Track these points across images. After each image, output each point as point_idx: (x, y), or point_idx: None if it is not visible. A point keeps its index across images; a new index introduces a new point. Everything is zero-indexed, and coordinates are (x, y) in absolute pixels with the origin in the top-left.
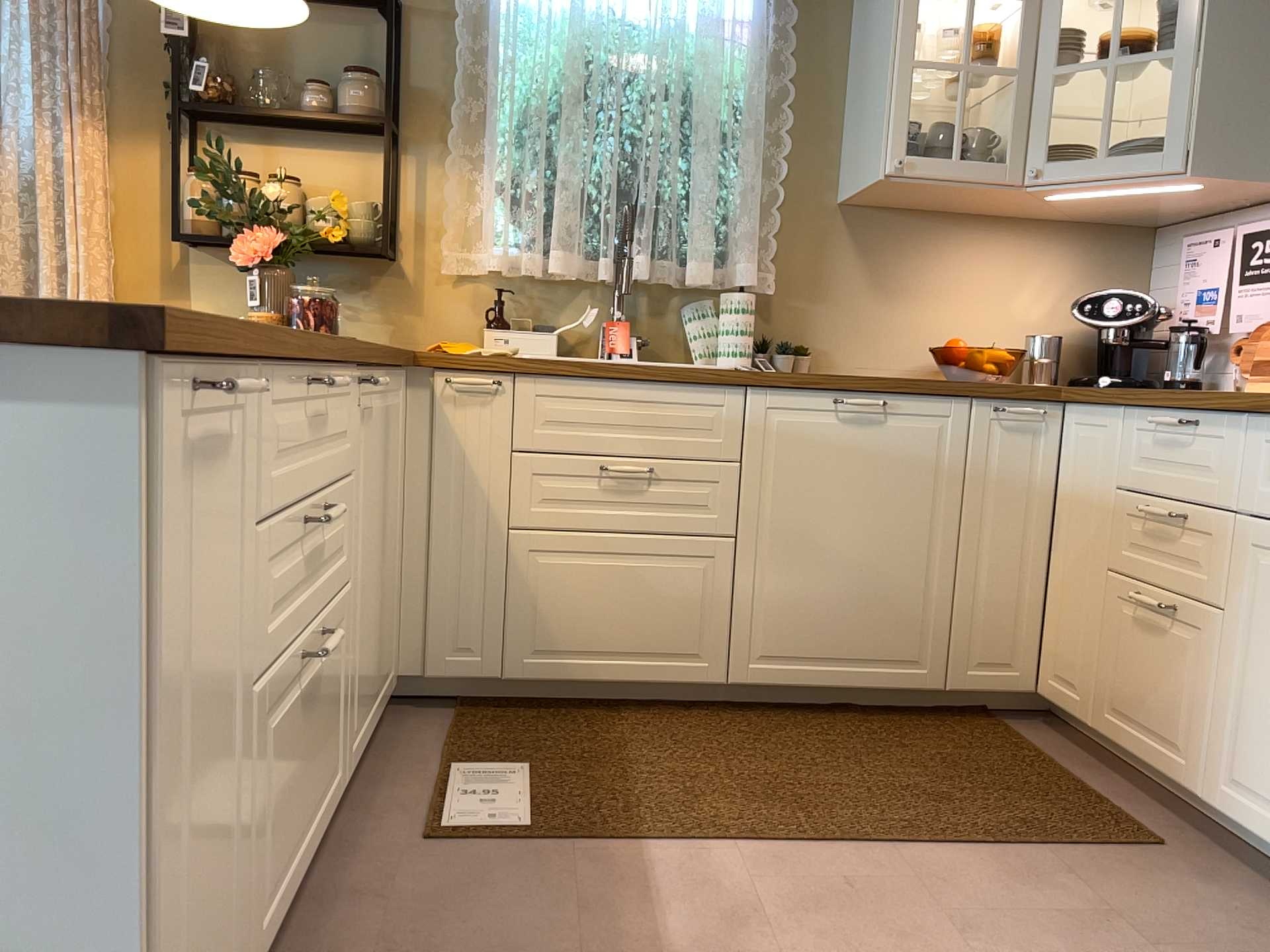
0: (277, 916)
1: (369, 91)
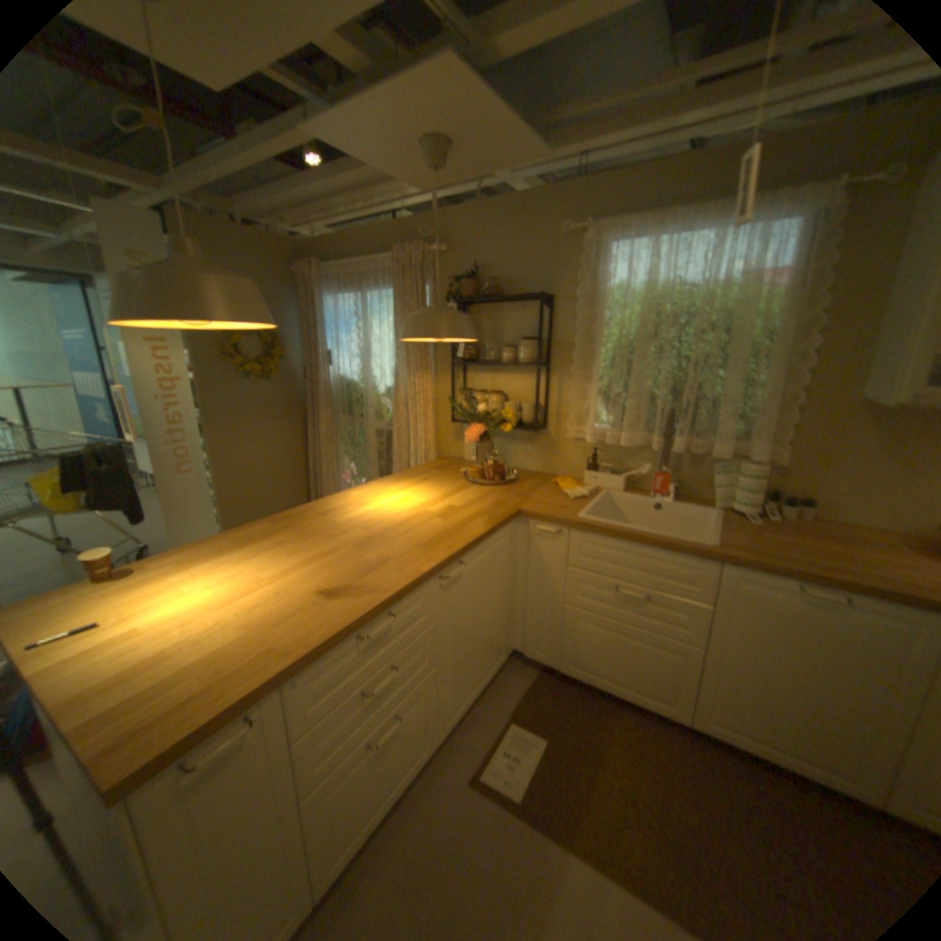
0: (363, 843)
1: (529, 349)
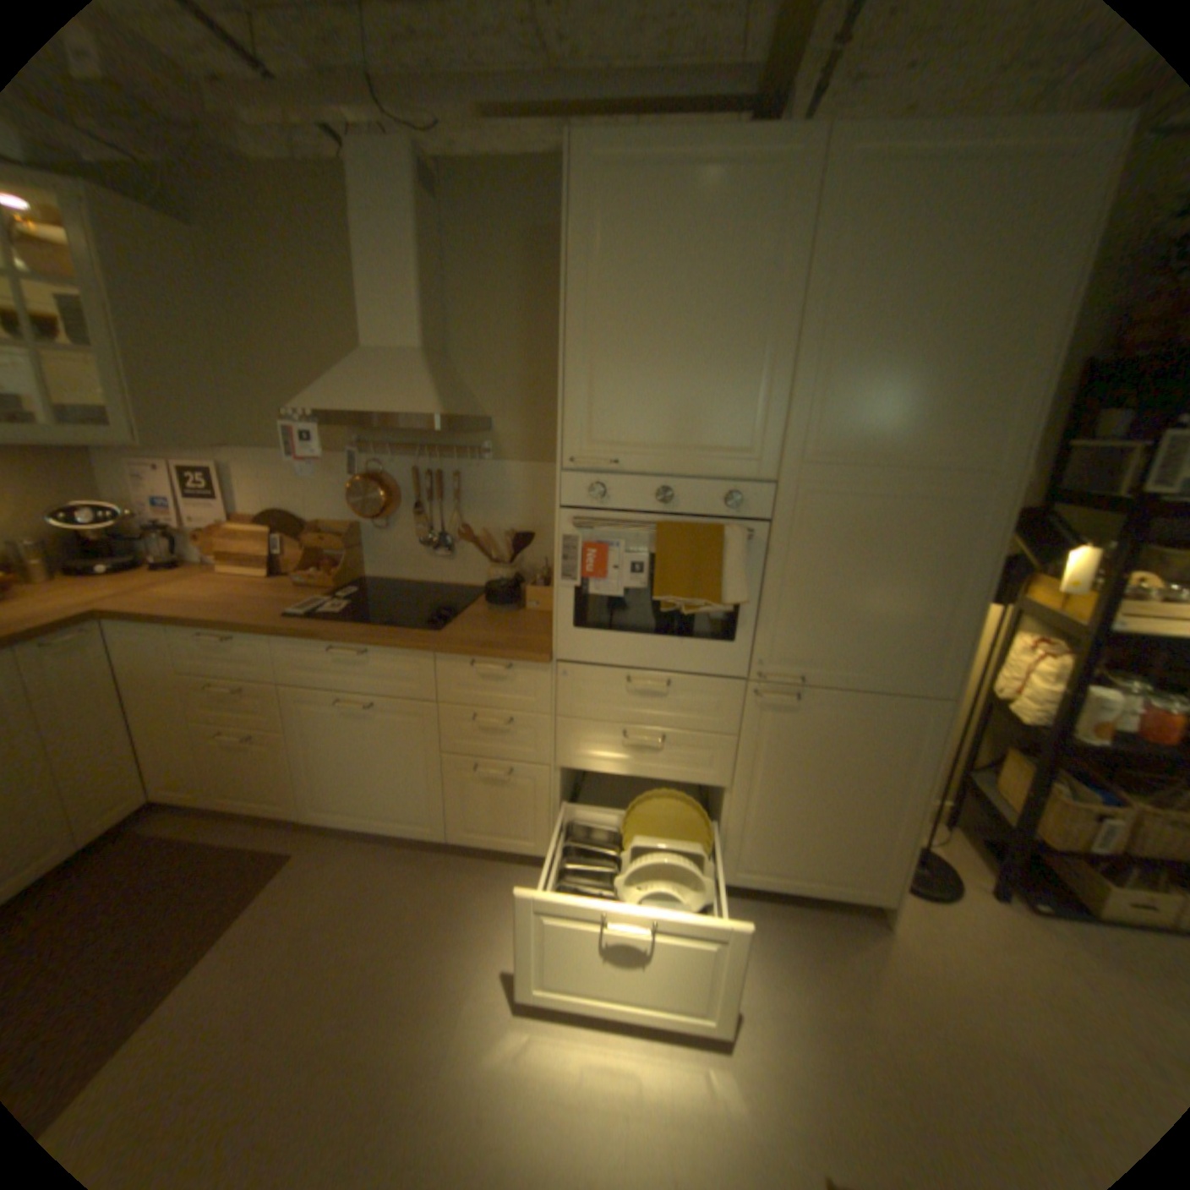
0: None
1: None
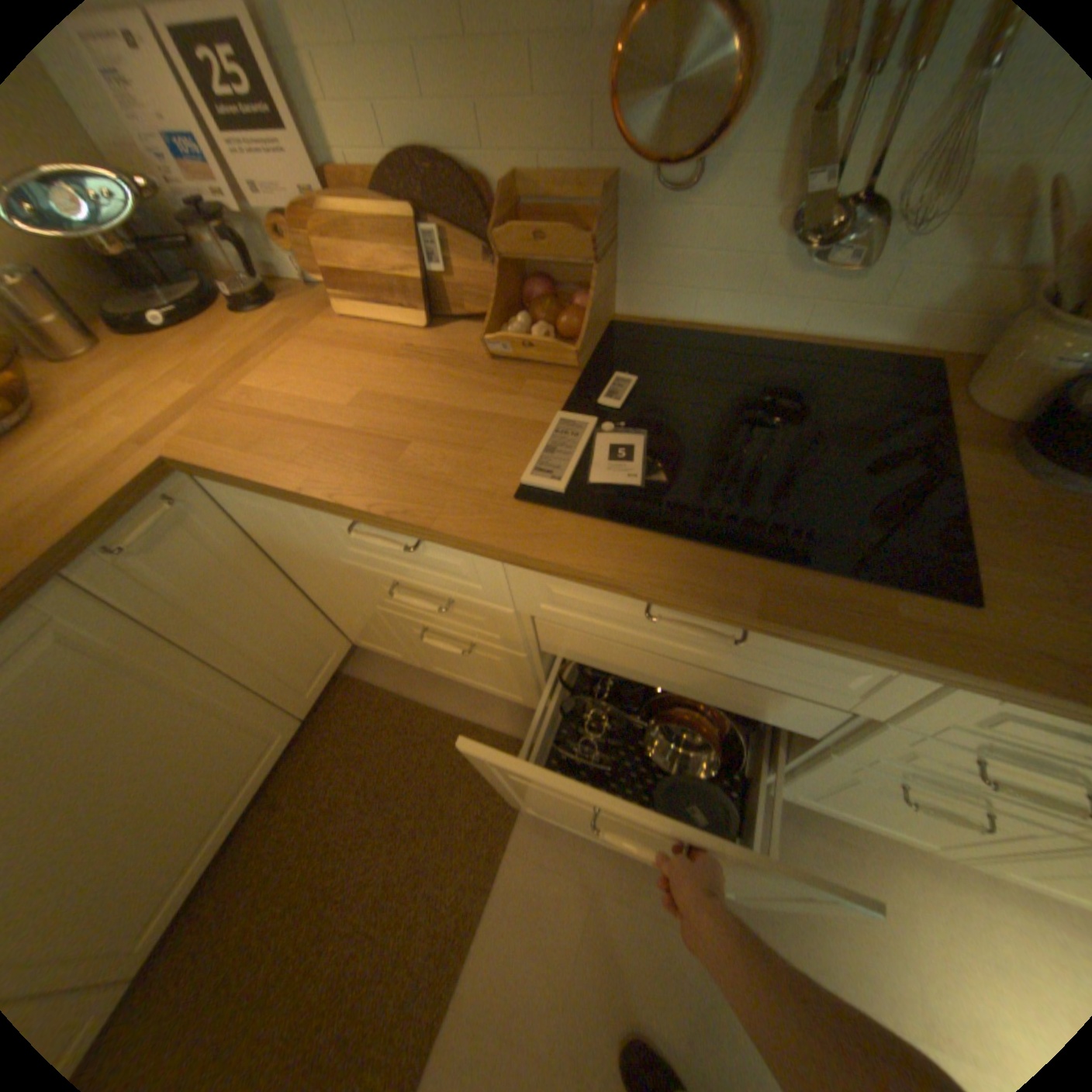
0: None
1: None
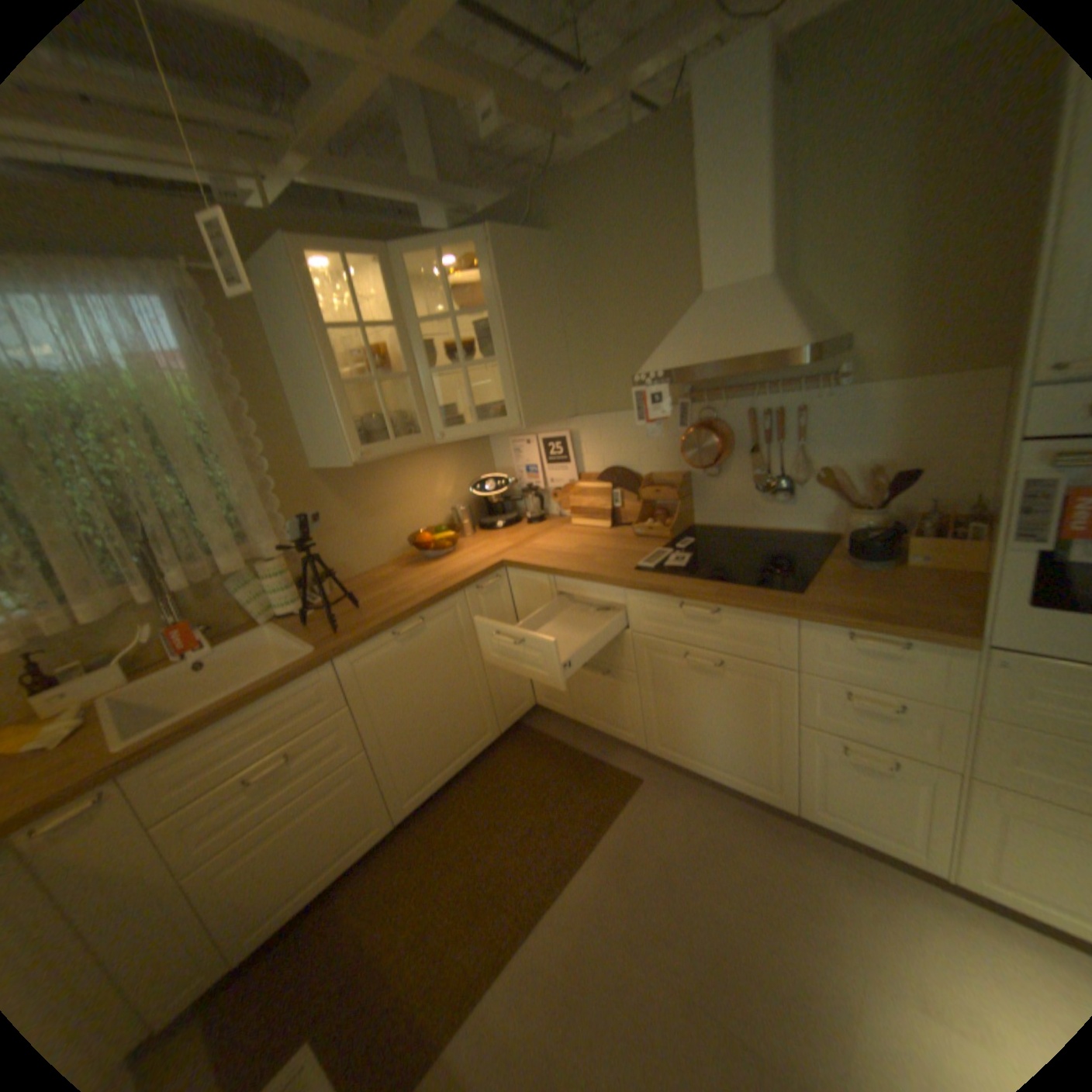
0: None
1: None
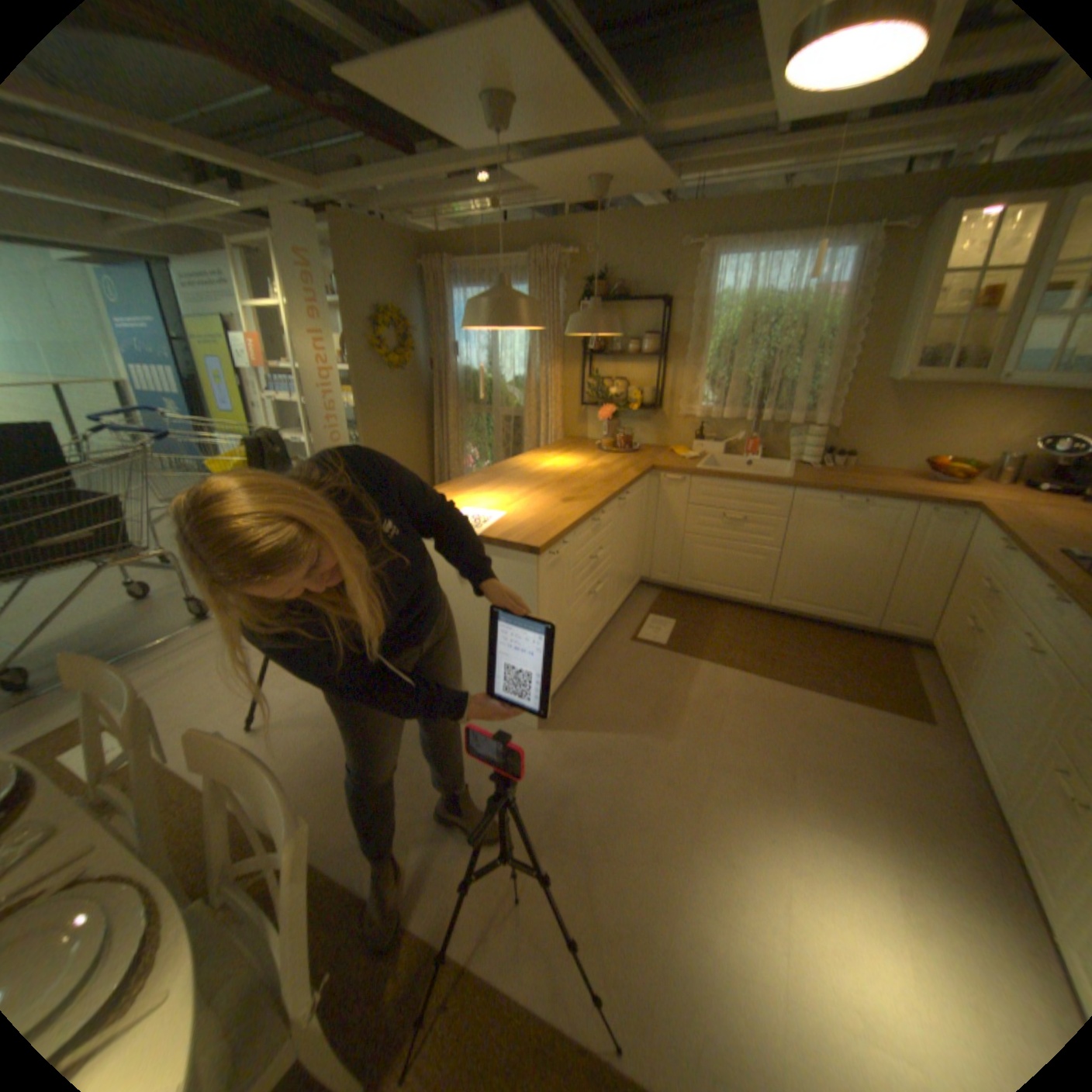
0: (581, 655)
1: (651, 342)
